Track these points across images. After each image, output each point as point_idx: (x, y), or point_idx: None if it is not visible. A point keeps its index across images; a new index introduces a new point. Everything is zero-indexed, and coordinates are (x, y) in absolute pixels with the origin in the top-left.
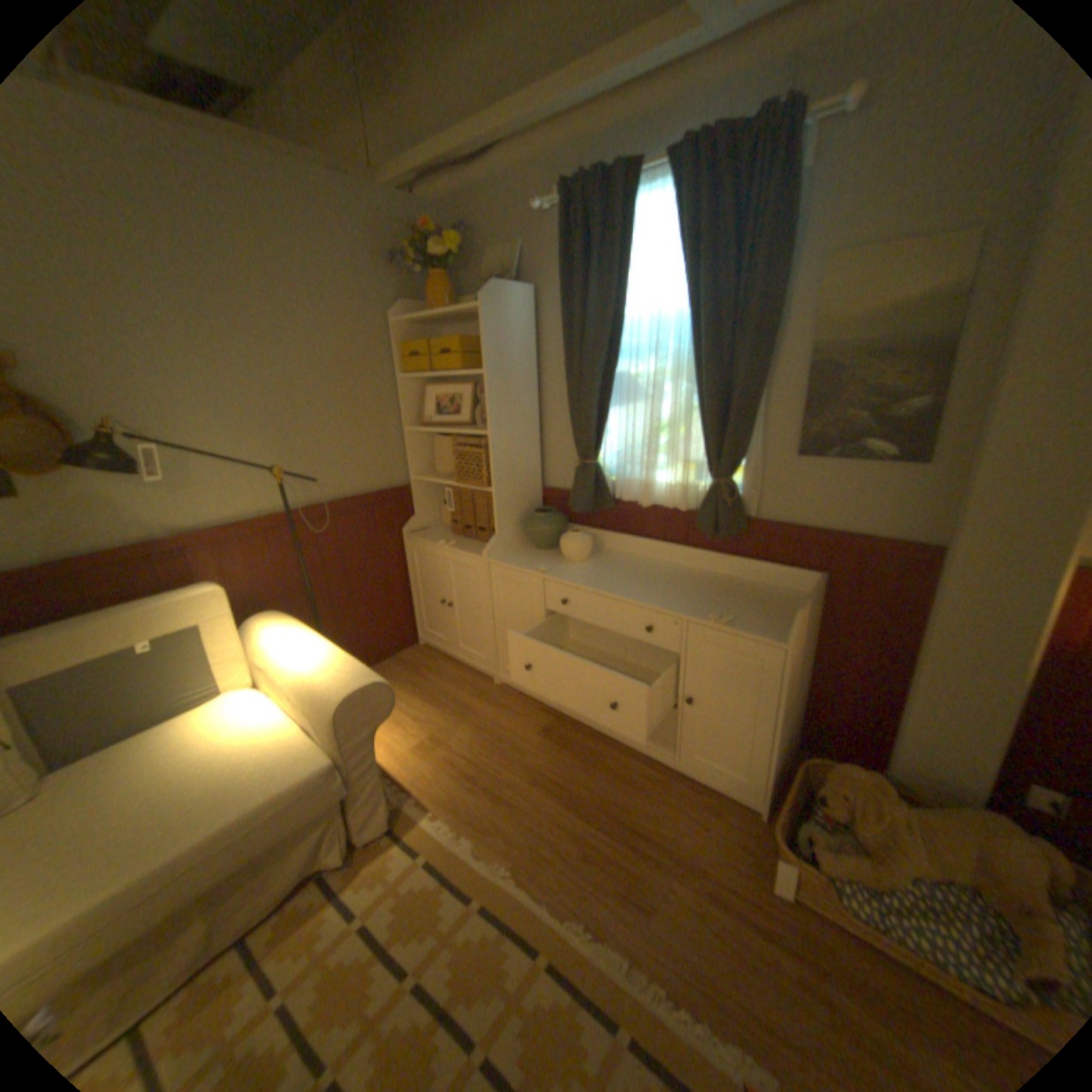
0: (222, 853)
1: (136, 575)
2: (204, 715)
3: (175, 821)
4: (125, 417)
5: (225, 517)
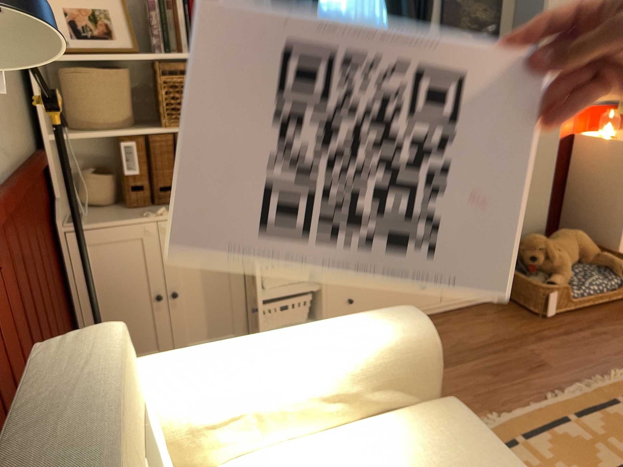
0: None
1: None
2: None
3: None
4: None
5: None
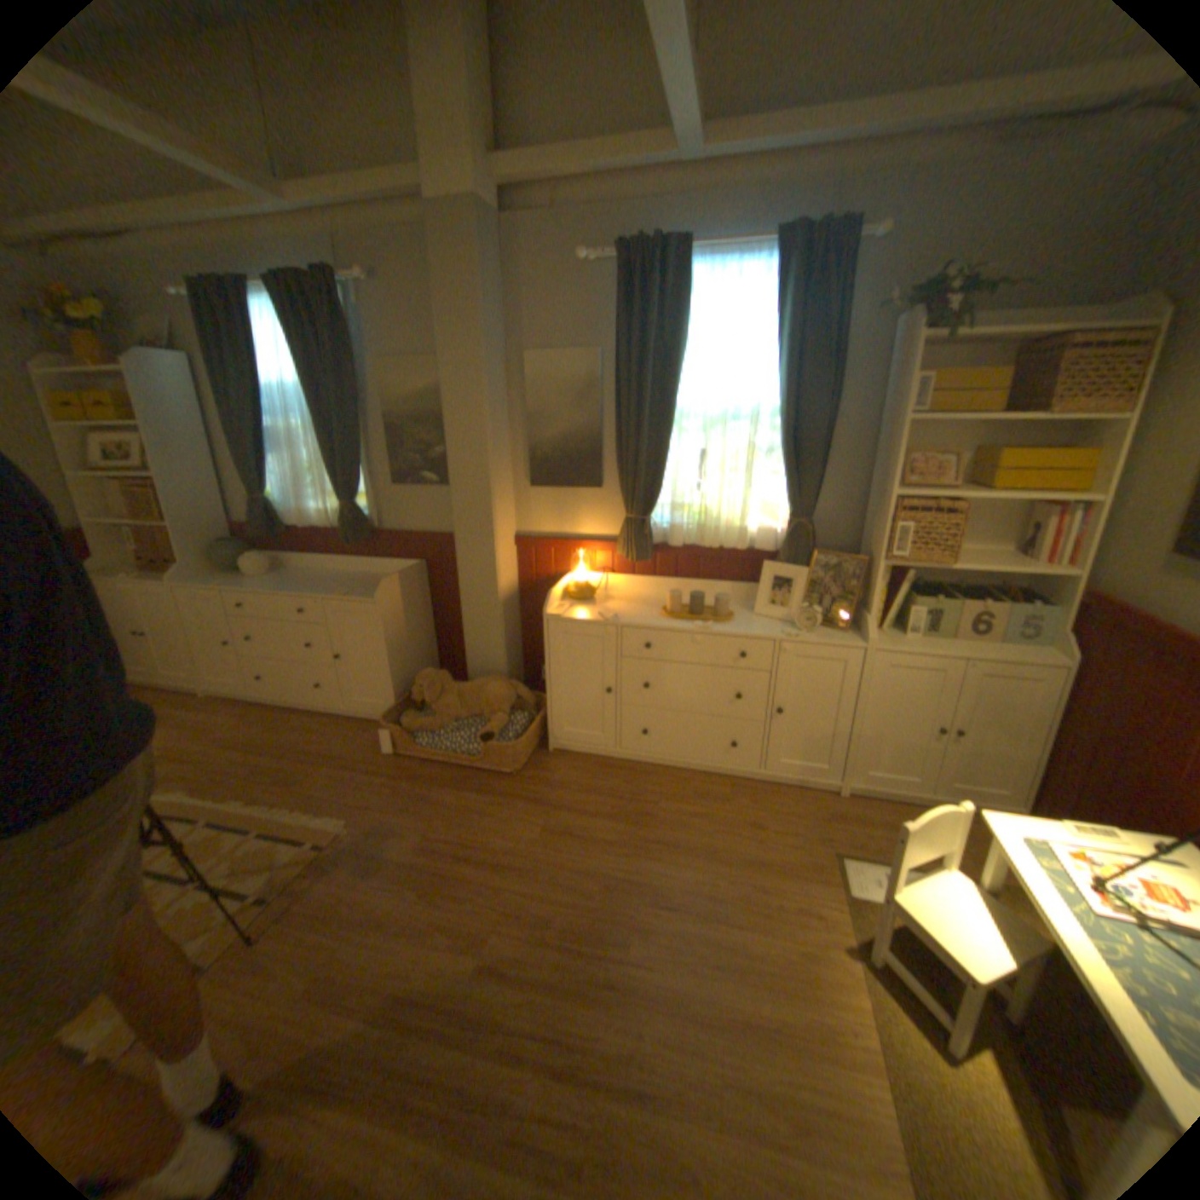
0: None
1: None
2: None
3: None
4: None
5: None
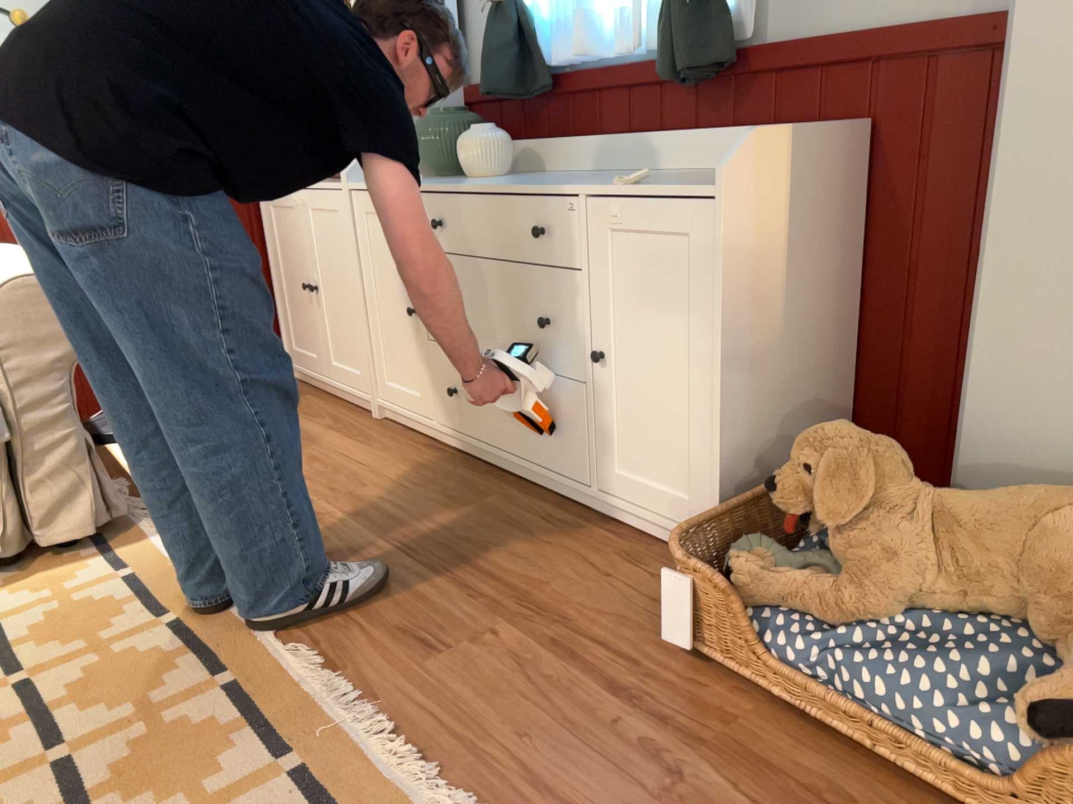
0: None
1: None
2: None
3: None
4: None
5: None
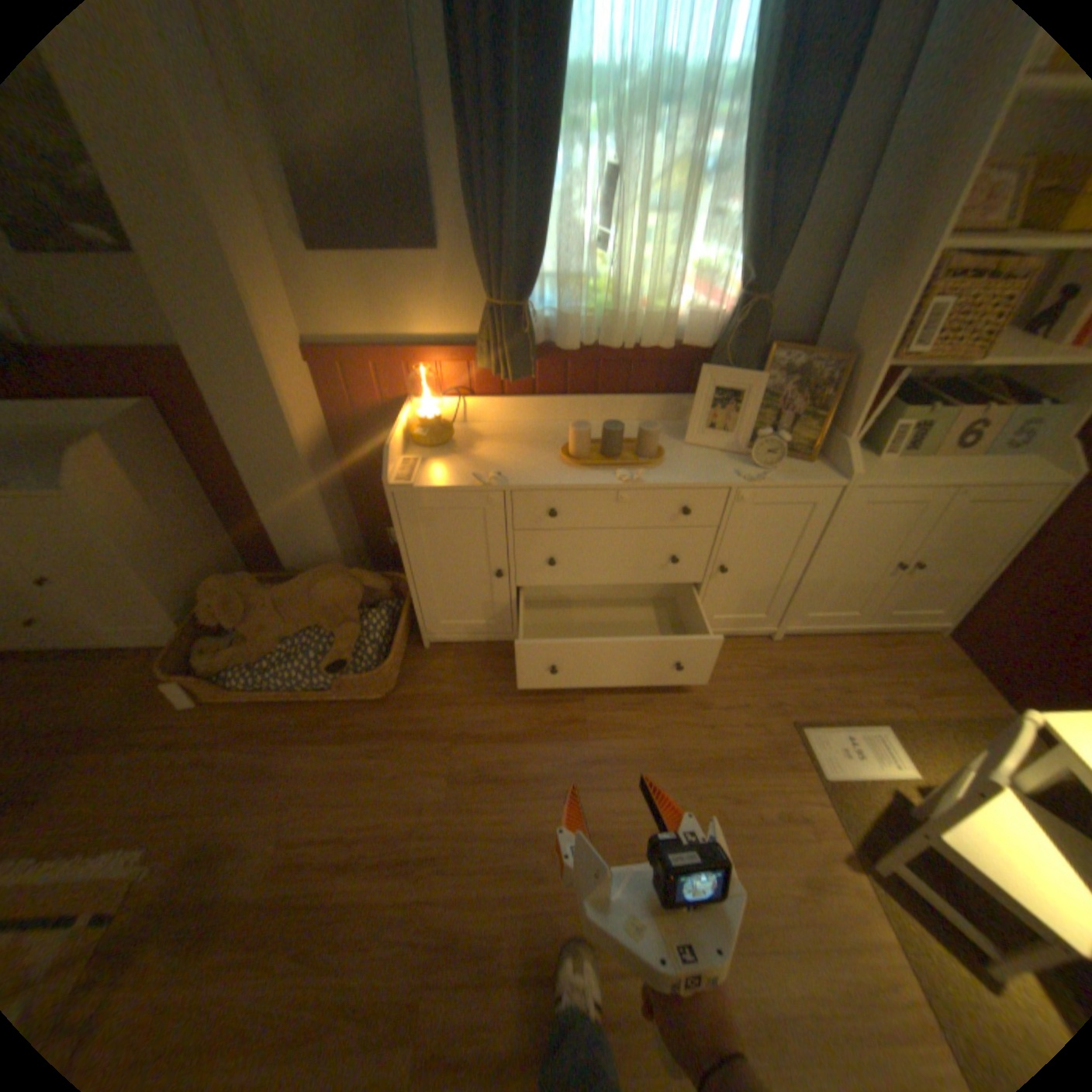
0: None
1: None
2: None
3: None
4: None
5: None
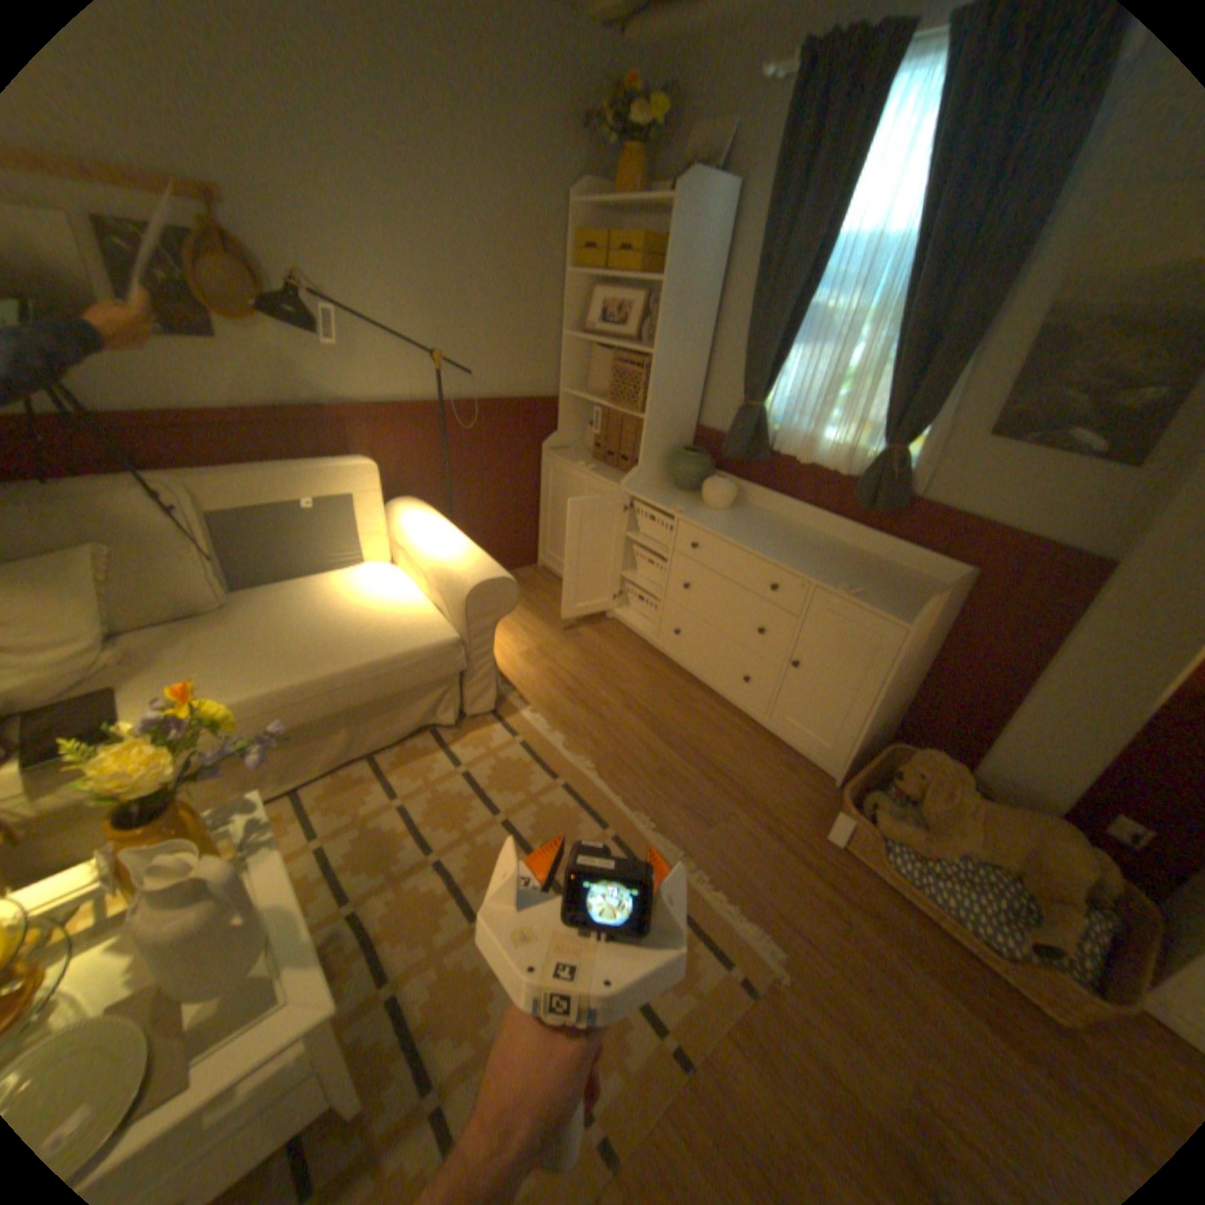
0: (369, 681)
1: (302, 436)
2: (354, 574)
3: (334, 649)
4: (306, 273)
5: (382, 396)
